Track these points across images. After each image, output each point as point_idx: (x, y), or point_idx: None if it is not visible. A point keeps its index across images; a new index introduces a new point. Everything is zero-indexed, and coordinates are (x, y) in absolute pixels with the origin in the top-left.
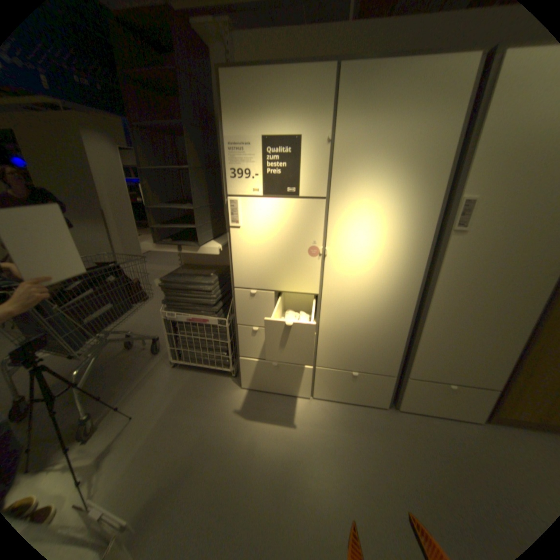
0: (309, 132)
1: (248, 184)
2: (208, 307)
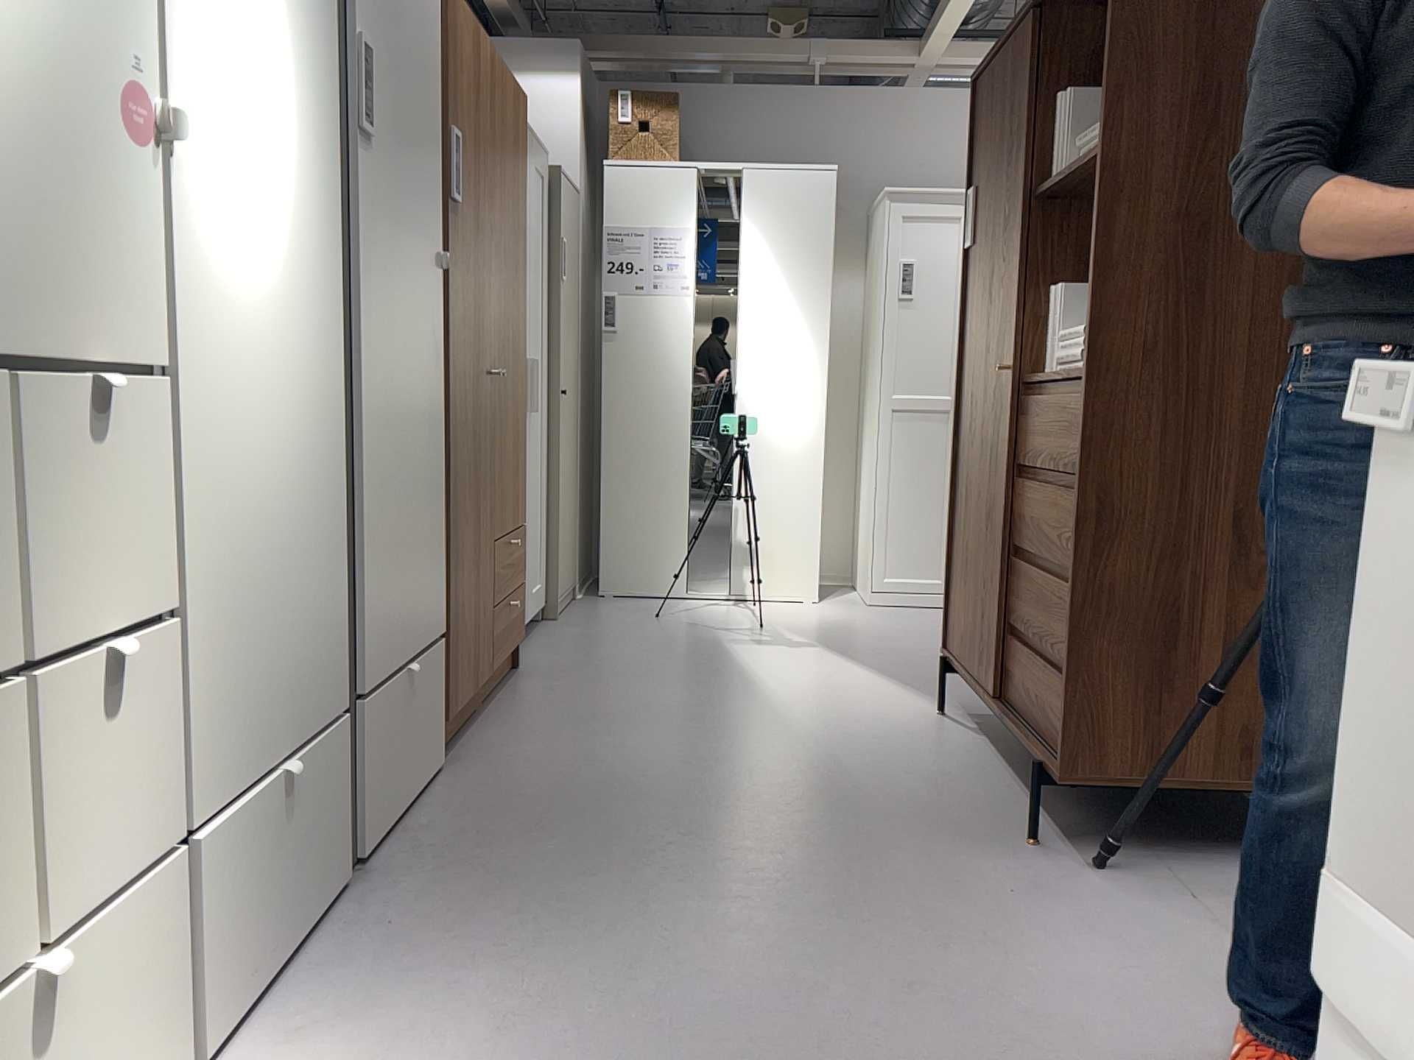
0: None
1: None
2: None
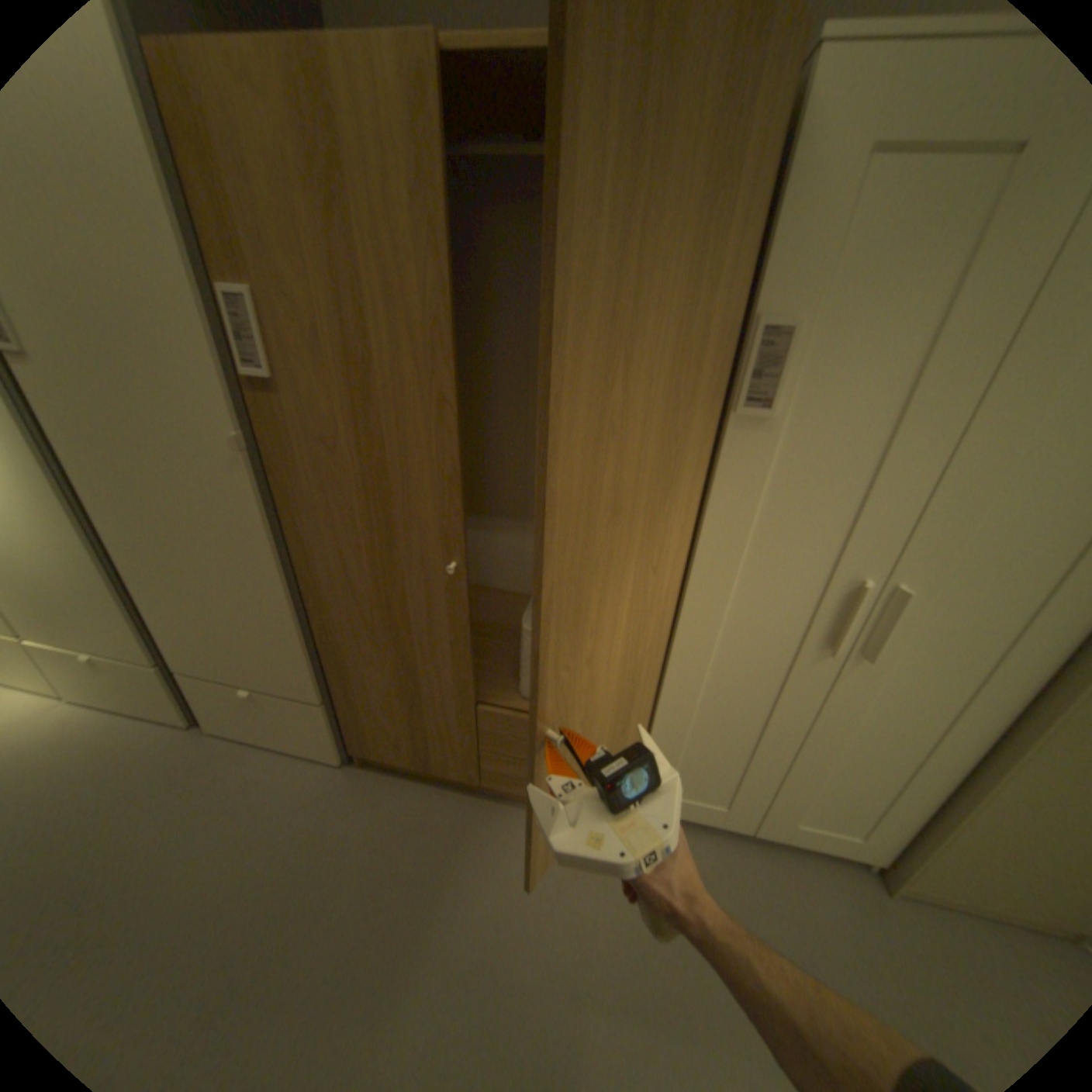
0: None
1: None
2: None
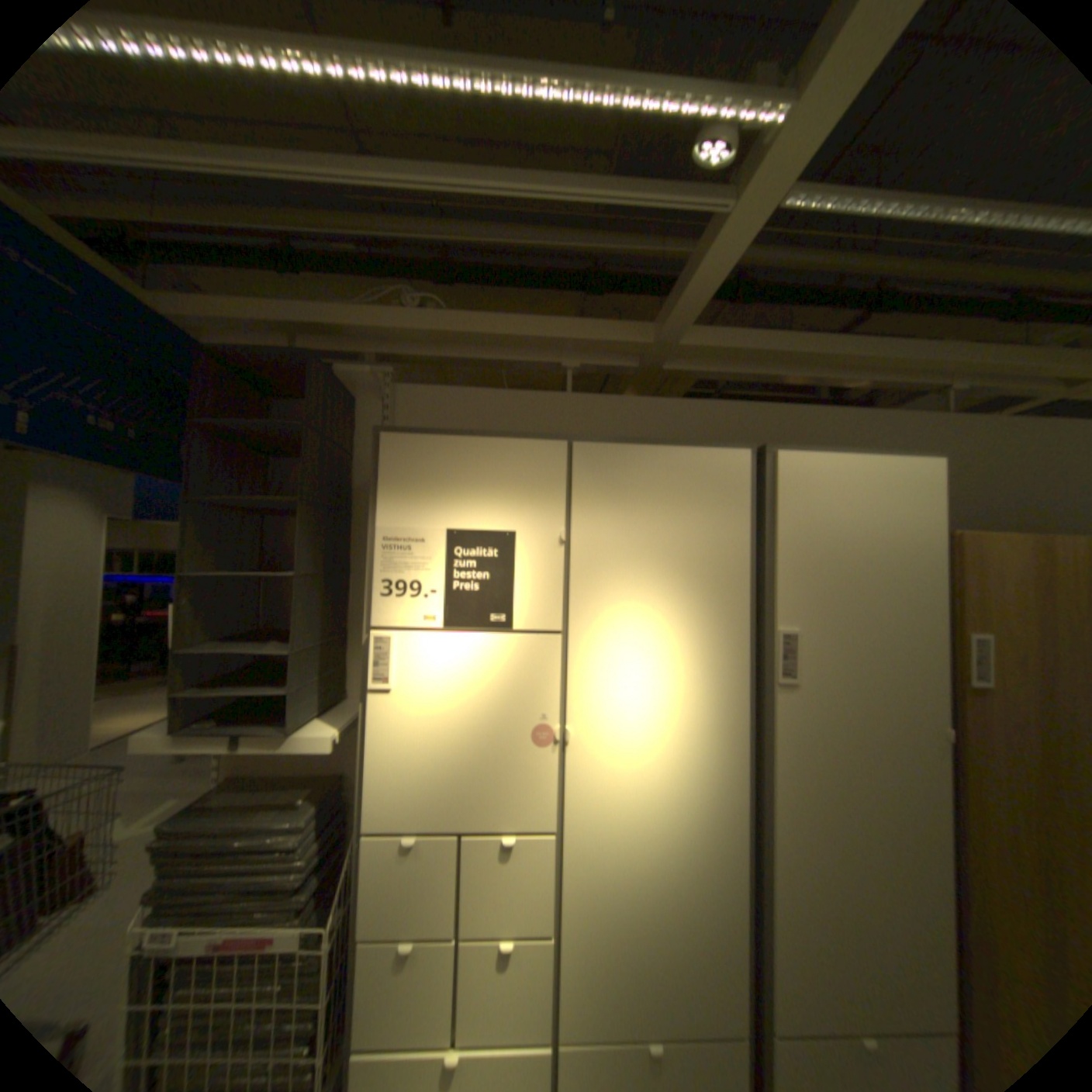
0: (529, 528)
1: (416, 608)
2: (279, 900)
